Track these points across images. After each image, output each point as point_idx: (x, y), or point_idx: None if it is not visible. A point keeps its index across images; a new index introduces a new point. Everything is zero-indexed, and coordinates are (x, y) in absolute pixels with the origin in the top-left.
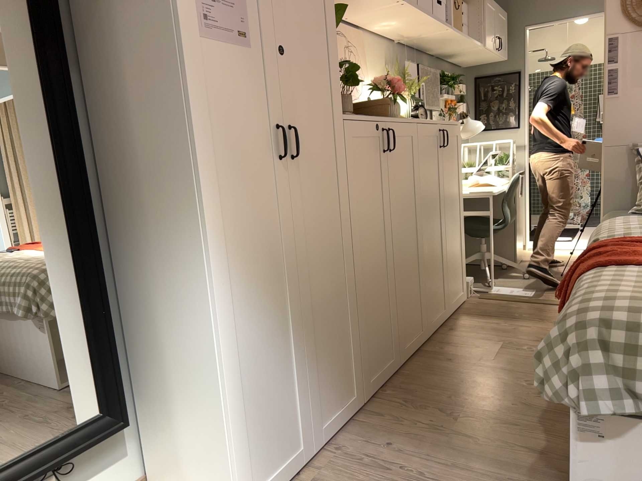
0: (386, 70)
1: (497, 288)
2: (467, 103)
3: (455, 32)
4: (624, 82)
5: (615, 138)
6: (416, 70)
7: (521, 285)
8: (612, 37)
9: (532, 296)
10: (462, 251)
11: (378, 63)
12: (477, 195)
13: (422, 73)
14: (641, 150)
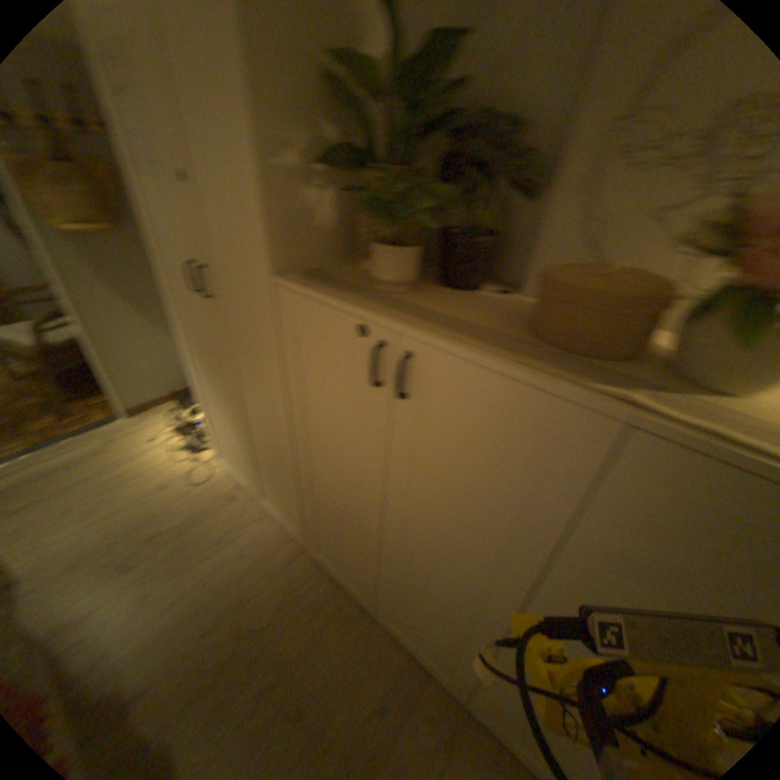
0: None
1: None
2: None
3: None
4: None
5: None
6: None
7: None
8: None
9: None
10: None
11: None
12: None
13: None
14: None
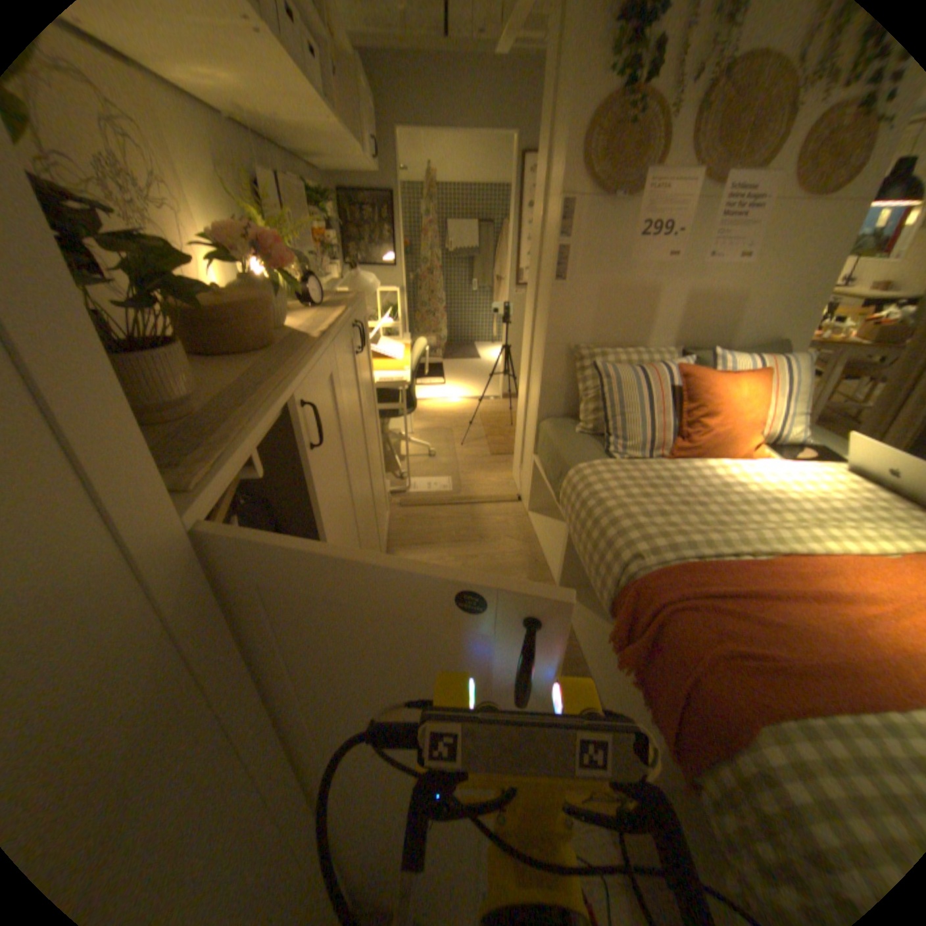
0: (225, 183)
1: (414, 483)
2: (333, 222)
3: (340, 119)
4: (578, 264)
5: (561, 334)
6: (269, 175)
7: (434, 471)
8: (574, 195)
9: (454, 492)
10: (383, 465)
11: (202, 161)
12: (390, 385)
13: (279, 179)
14: (603, 365)
